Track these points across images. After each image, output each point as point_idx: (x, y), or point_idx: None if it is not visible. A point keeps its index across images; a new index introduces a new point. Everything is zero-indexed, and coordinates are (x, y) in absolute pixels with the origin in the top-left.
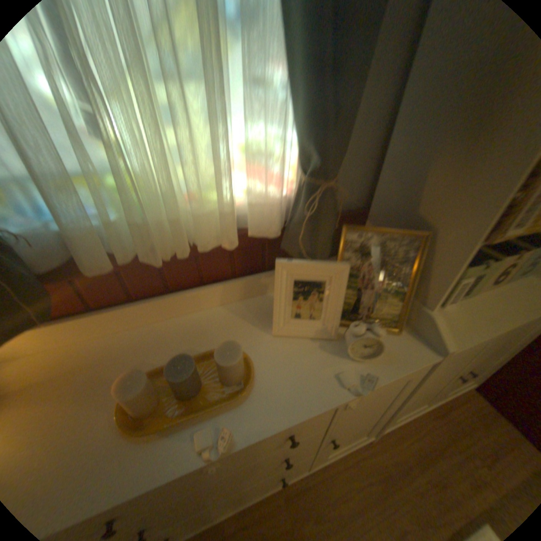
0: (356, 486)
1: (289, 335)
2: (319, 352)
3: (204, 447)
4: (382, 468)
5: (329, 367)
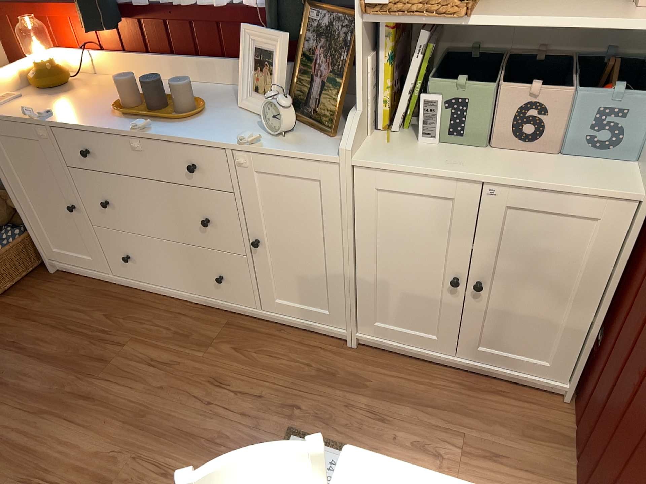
0: (293, 357)
1: (248, 110)
2: (254, 123)
3: (134, 124)
4: (334, 366)
5: (246, 130)
